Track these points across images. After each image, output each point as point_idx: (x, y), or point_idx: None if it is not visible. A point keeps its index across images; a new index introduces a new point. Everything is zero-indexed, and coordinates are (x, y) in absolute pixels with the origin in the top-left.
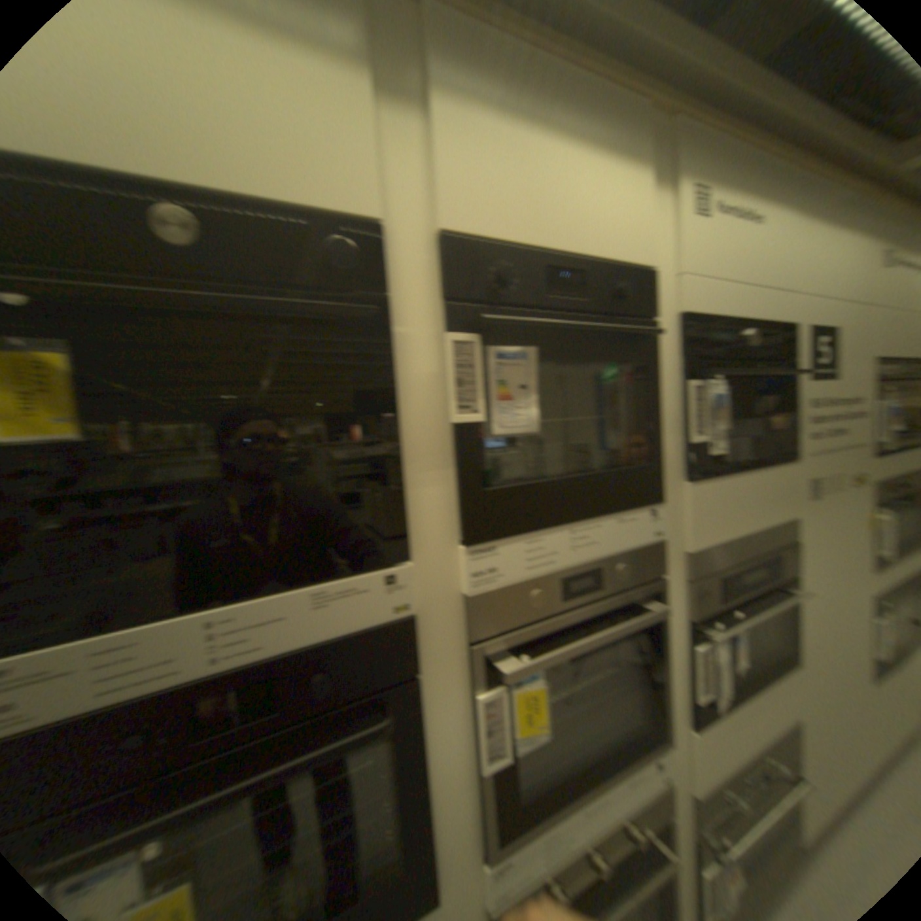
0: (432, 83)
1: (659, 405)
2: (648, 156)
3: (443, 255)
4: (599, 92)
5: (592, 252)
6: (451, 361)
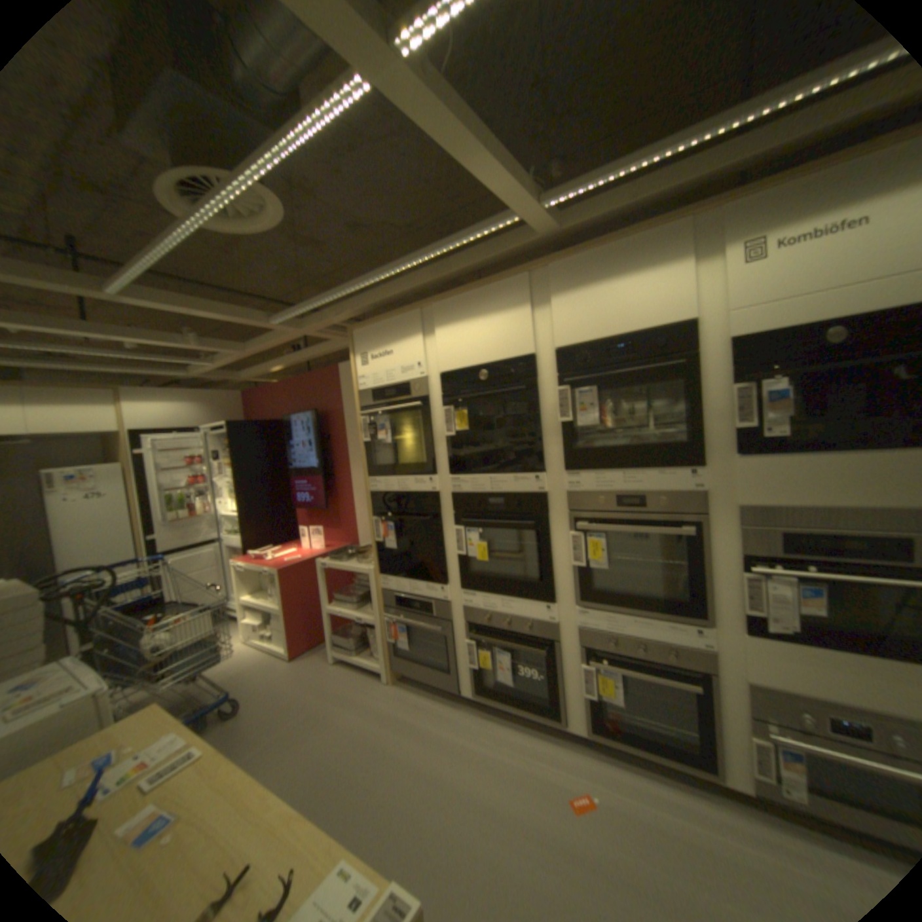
0: (549, 295)
1: (701, 404)
2: (682, 254)
3: (555, 358)
4: (638, 243)
5: (634, 330)
6: (557, 399)
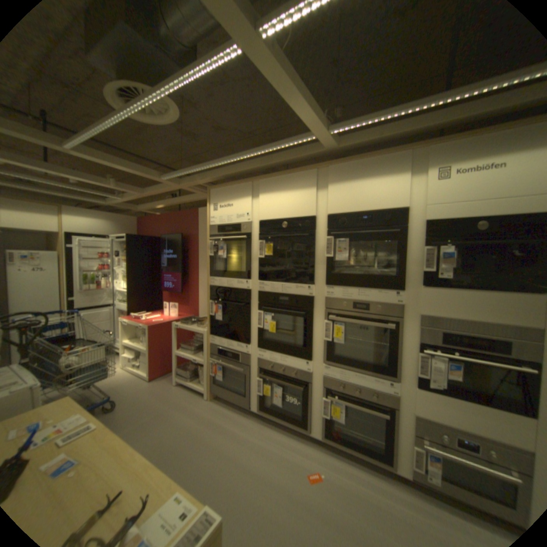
0: (327, 183)
1: (406, 256)
2: (405, 170)
3: (327, 220)
4: (381, 160)
5: (373, 209)
6: (326, 243)
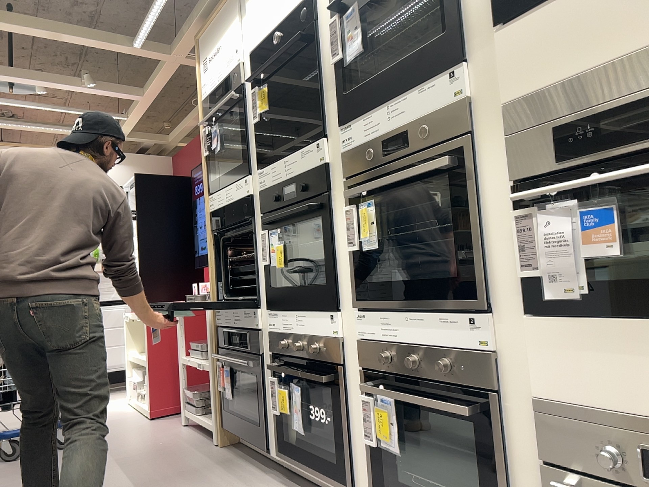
0: None
1: None
2: None
3: None
4: None
5: None
6: (330, 36)
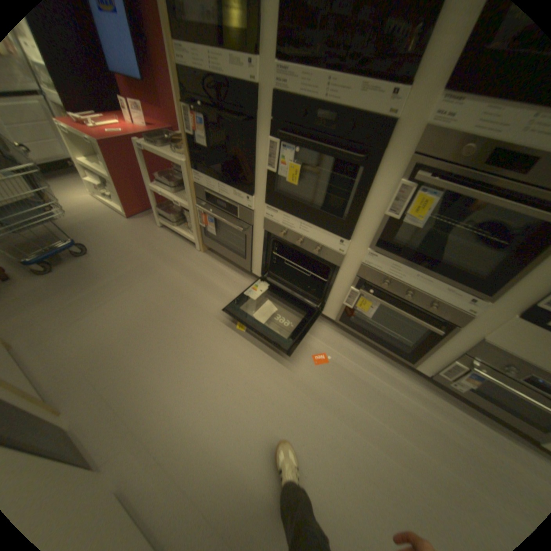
0: None
1: None
2: None
3: None
4: None
5: None
6: None
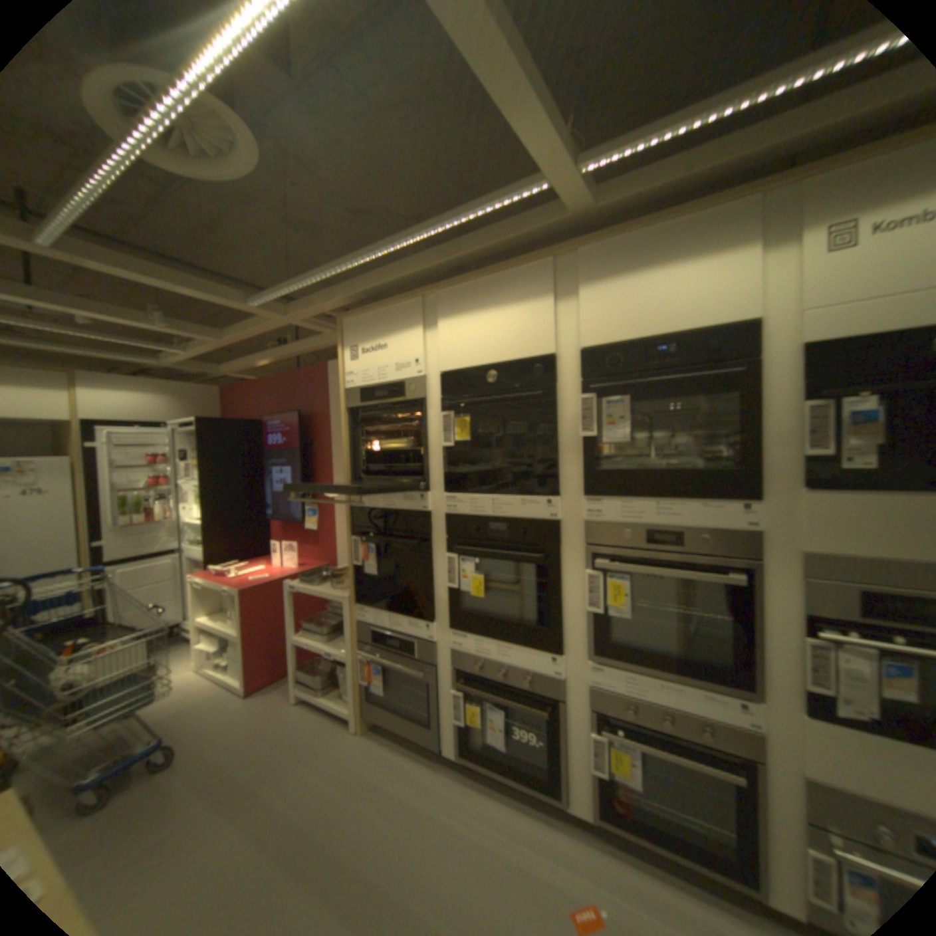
0: (577, 285)
1: (761, 424)
2: (747, 239)
3: (580, 360)
4: (692, 224)
5: (680, 330)
6: (579, 409)
